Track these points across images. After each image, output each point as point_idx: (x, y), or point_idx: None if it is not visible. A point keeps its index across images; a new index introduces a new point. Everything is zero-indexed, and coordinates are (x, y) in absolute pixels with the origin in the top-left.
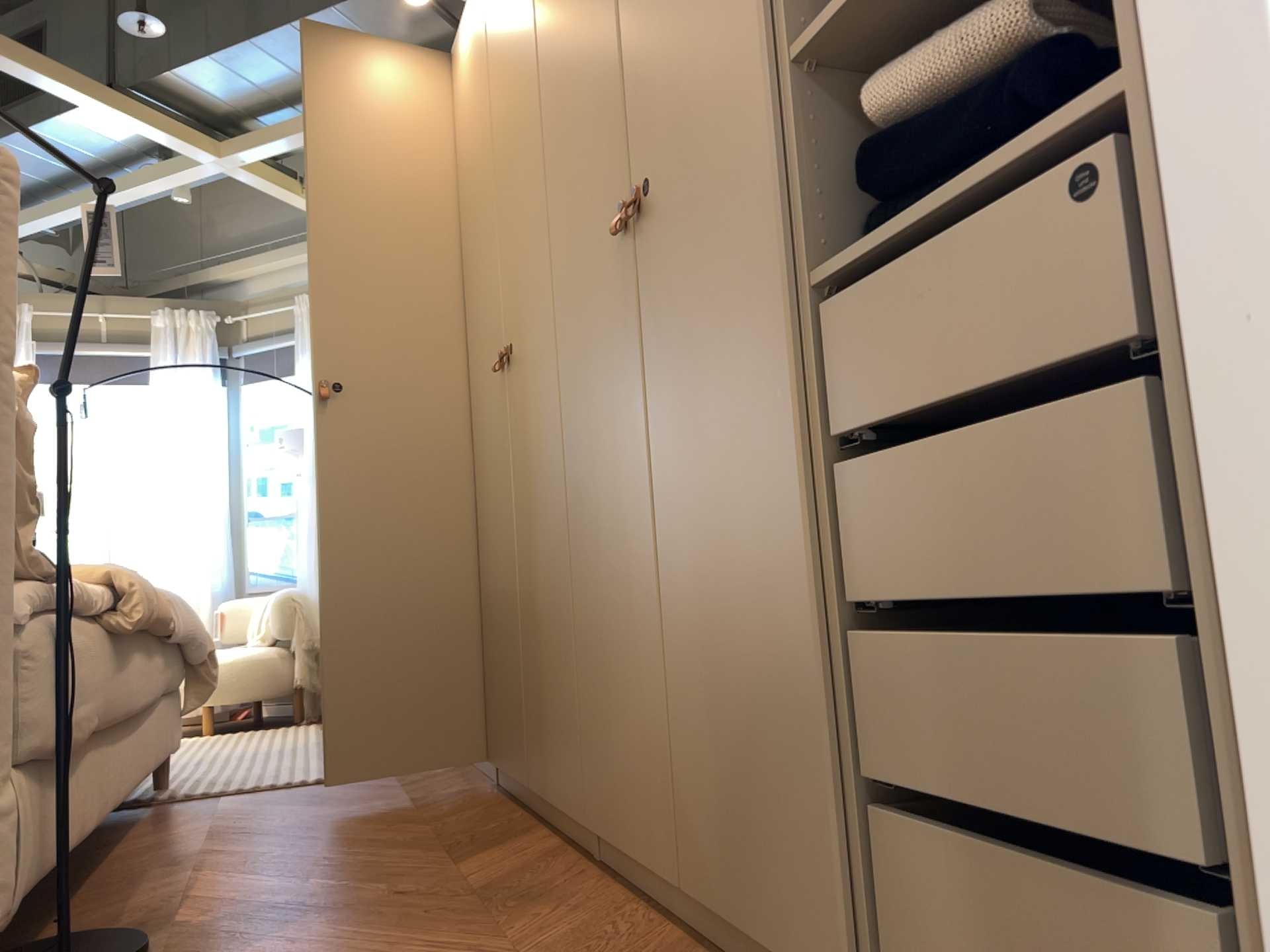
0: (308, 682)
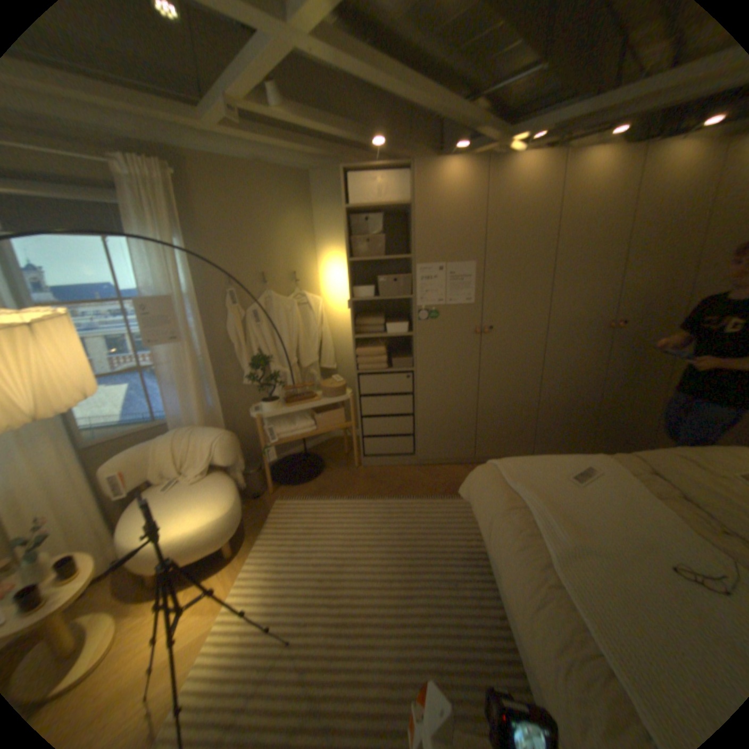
0: (245, 487)
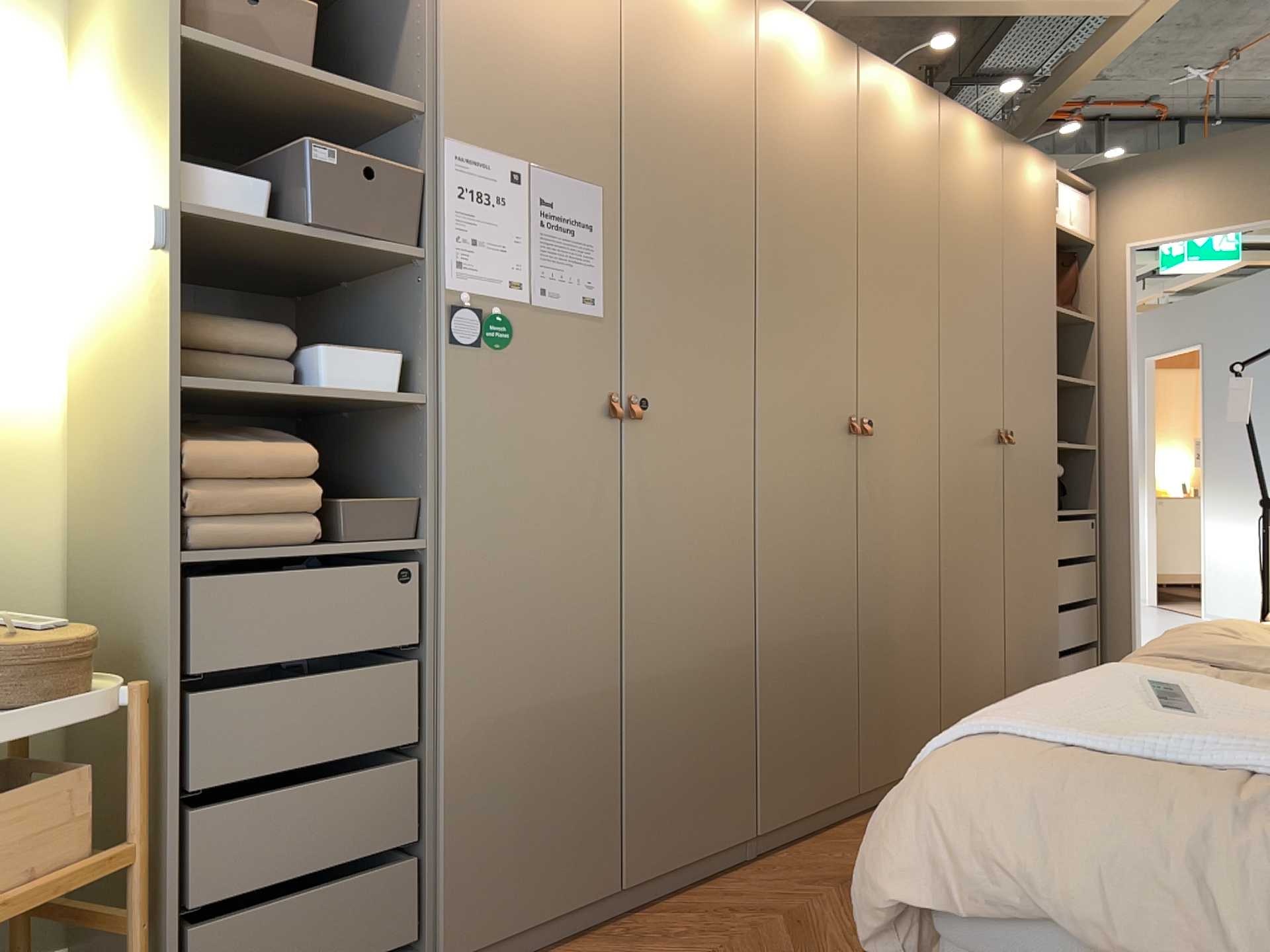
0: None
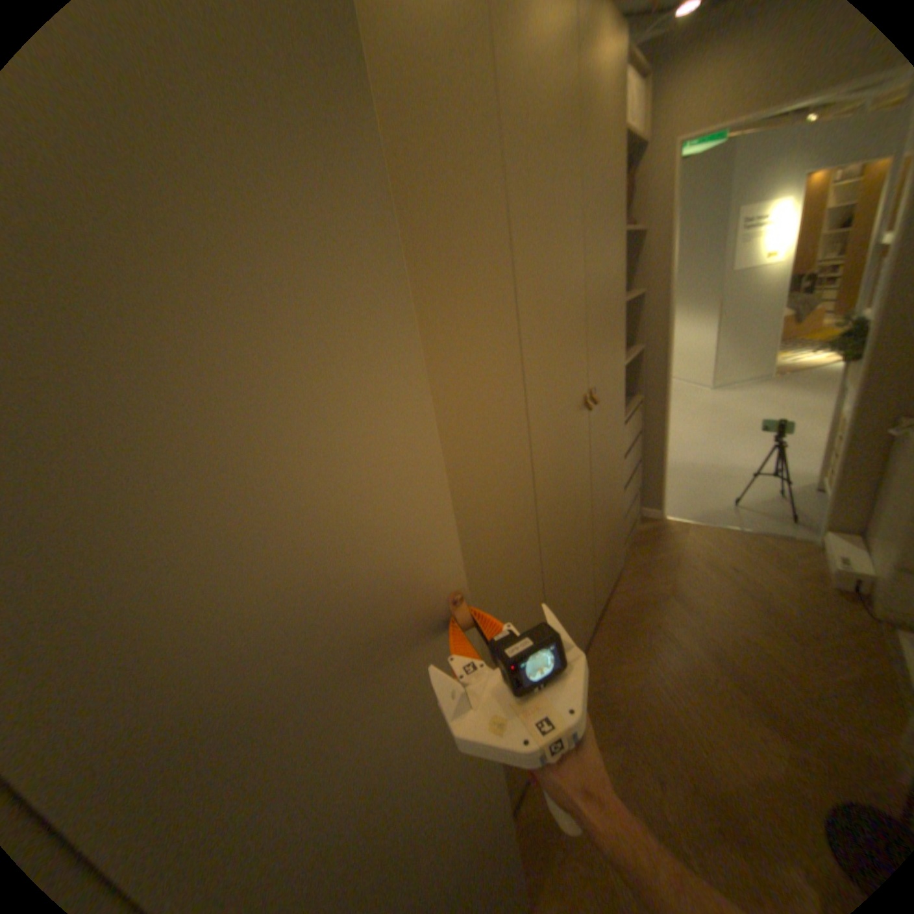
0: None
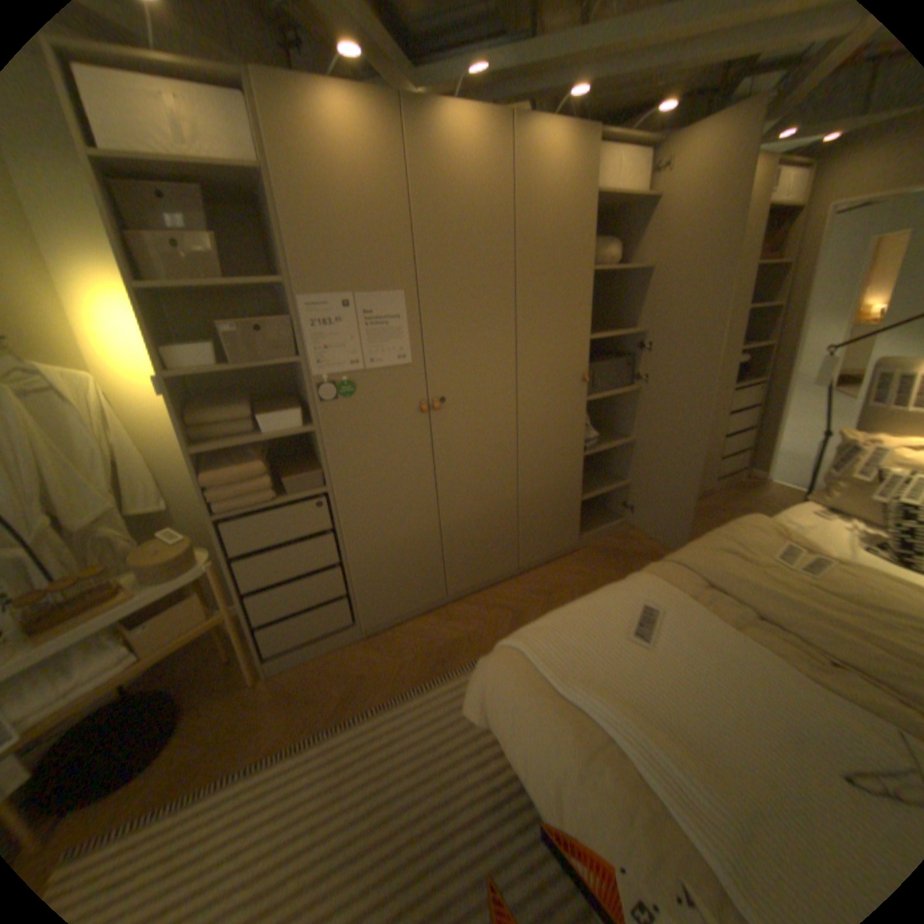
0: None
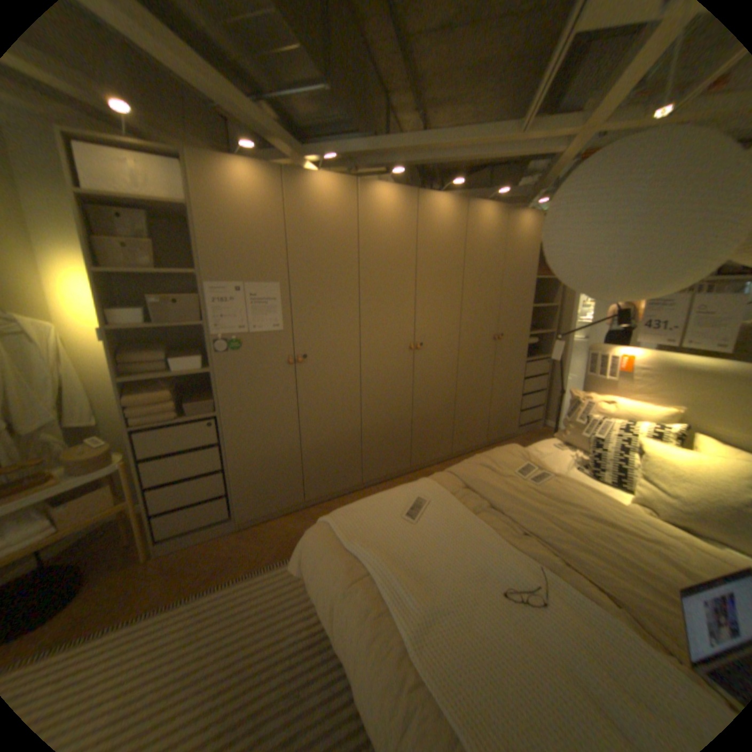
0: None
